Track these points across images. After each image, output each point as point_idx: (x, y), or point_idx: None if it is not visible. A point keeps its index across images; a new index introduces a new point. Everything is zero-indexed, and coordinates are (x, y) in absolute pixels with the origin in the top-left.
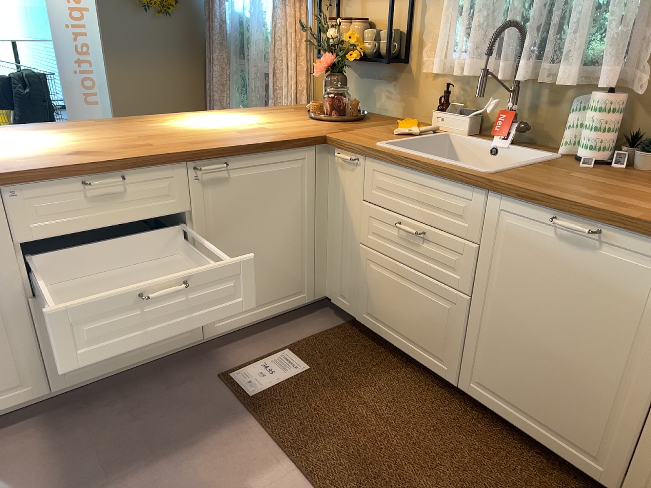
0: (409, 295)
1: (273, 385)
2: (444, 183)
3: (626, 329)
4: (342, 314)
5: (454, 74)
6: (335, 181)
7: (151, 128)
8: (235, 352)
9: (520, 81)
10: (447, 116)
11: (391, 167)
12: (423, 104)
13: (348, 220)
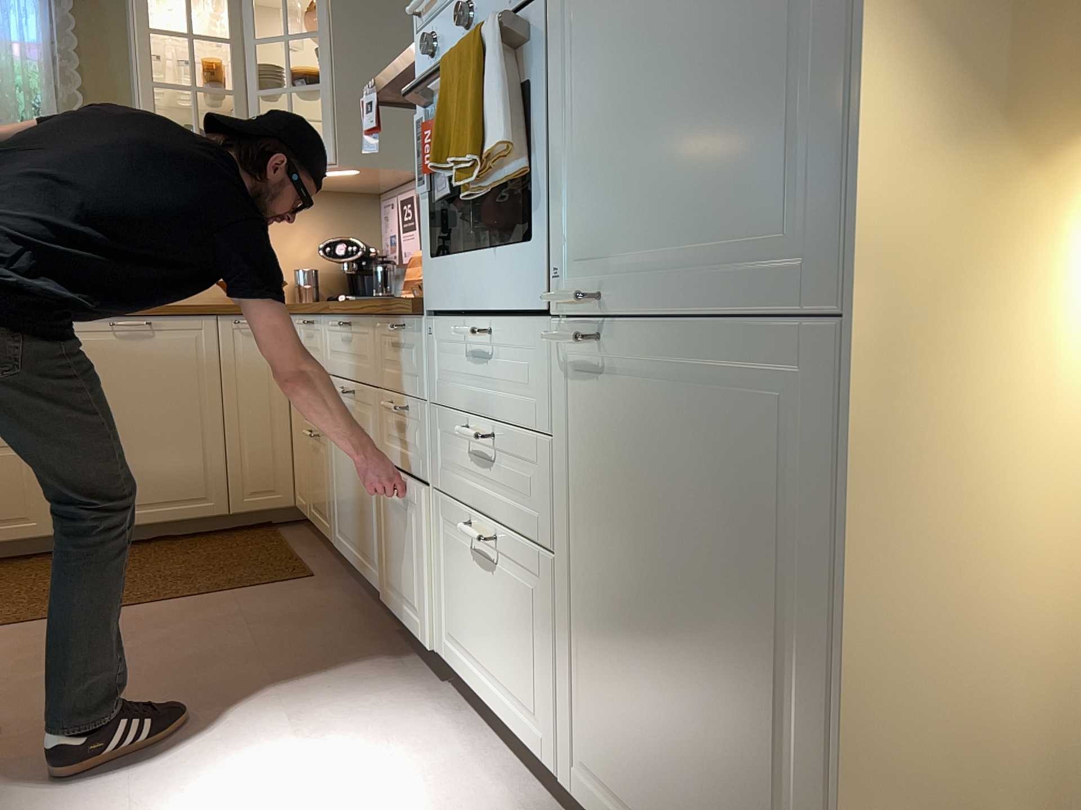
0: None
1: None
2: None
3: (190, 385)
4: None
5: None
6: None
7: None
8: None
9: None
10: None
11: None
12: None
13: None
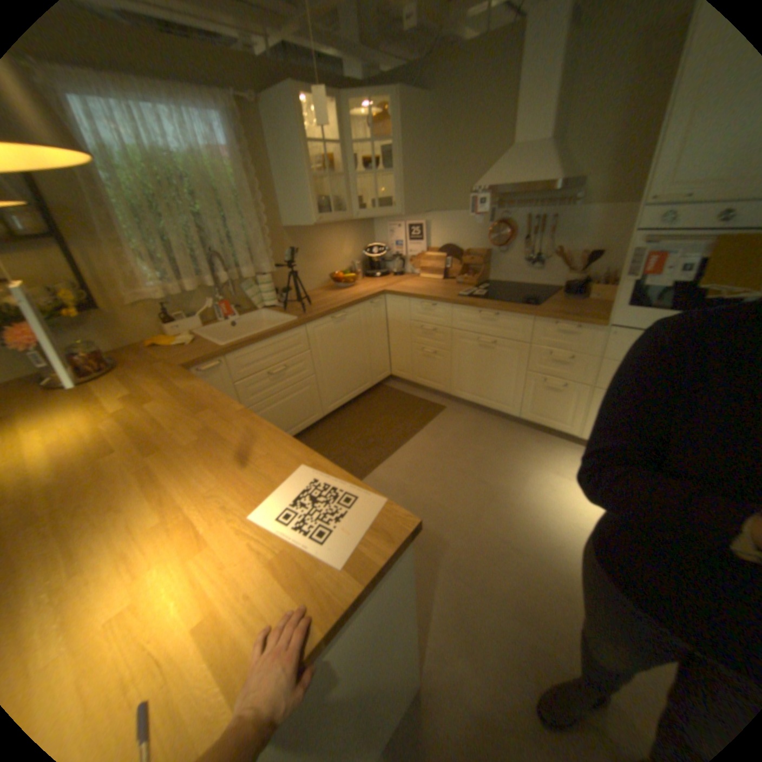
0: (287, 405)
1: None
2: (283, 336)
3: (358, 337)
4: None
5: (172, 295)
6: None
7: (77, 474)
8: None
9: (221, 284)
10: (179, 324)
11: (247, 350)
12: (132, 331)
13: None
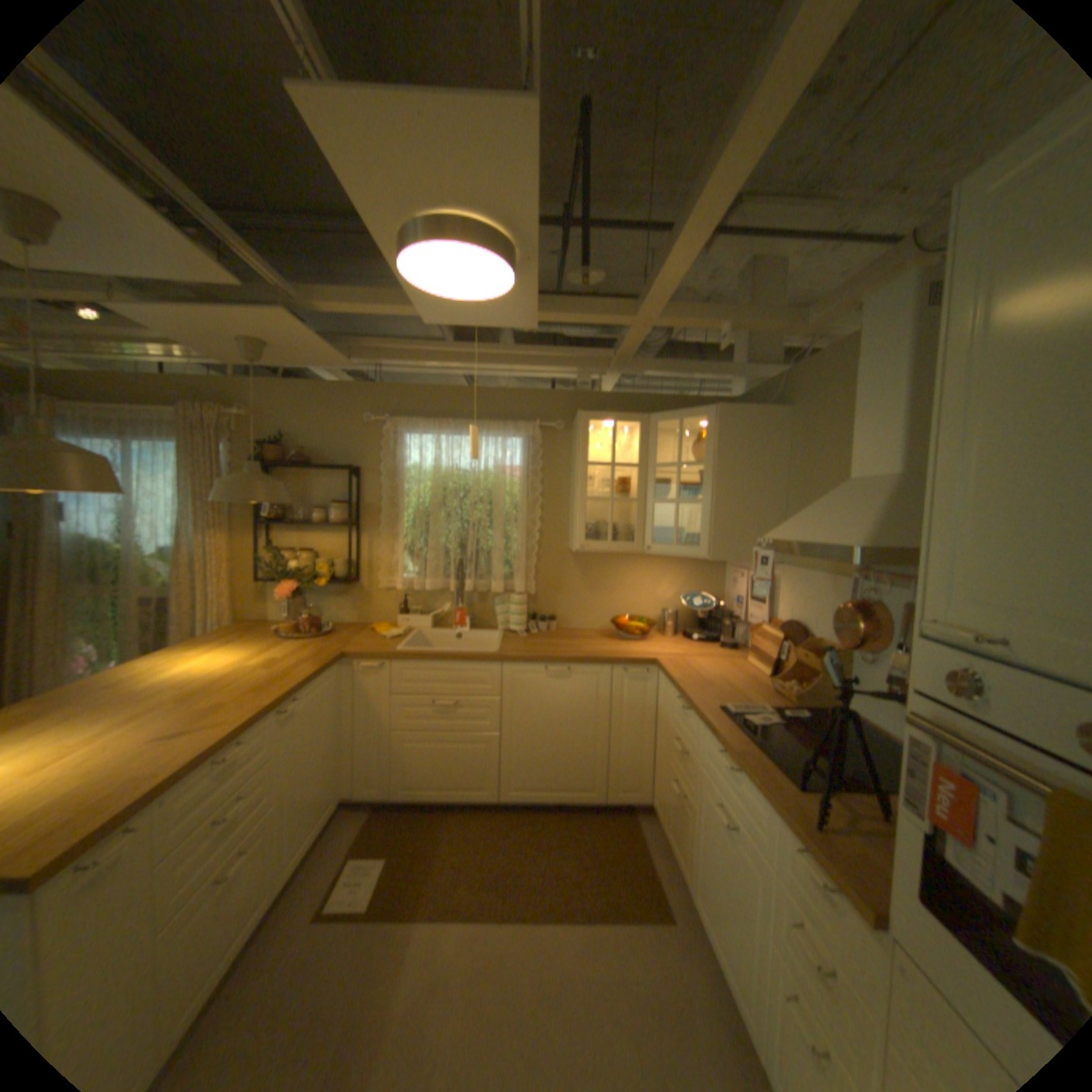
0: (447, 755)
1: (371, 893)
2: (468, 665)
3: (590, 713)
4: (357, 811)
5: (415, 589)
6: (350, 688)
7: (151, 692)
8: (299, 897)
9: (466, 591)
10: (412, 618)
11: (419, 664)
12: (379, 611)
13: (372, 717)
